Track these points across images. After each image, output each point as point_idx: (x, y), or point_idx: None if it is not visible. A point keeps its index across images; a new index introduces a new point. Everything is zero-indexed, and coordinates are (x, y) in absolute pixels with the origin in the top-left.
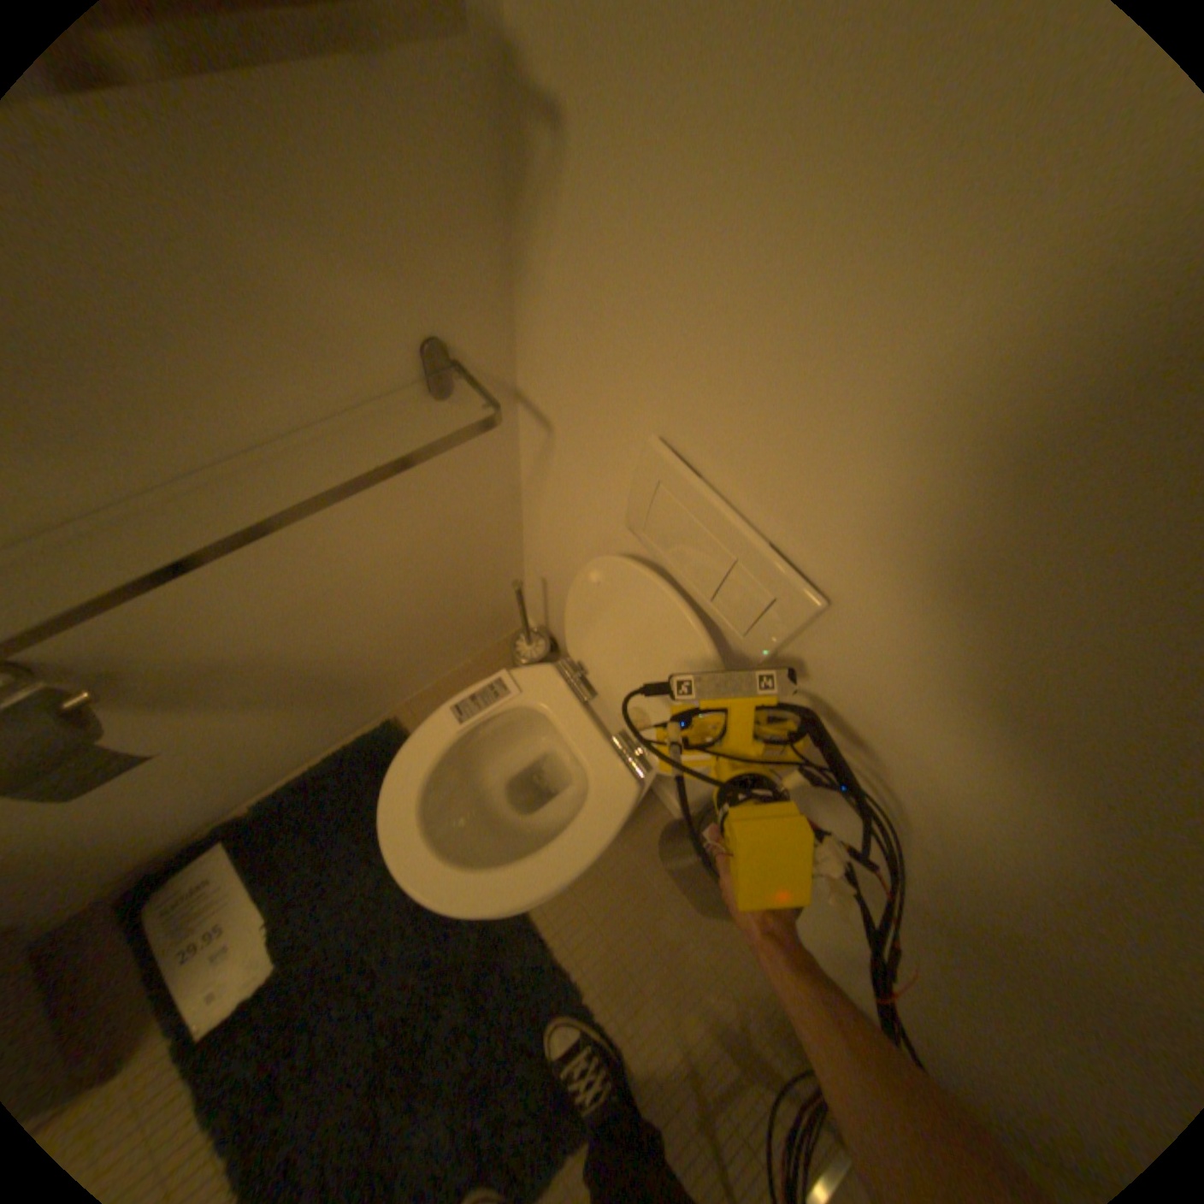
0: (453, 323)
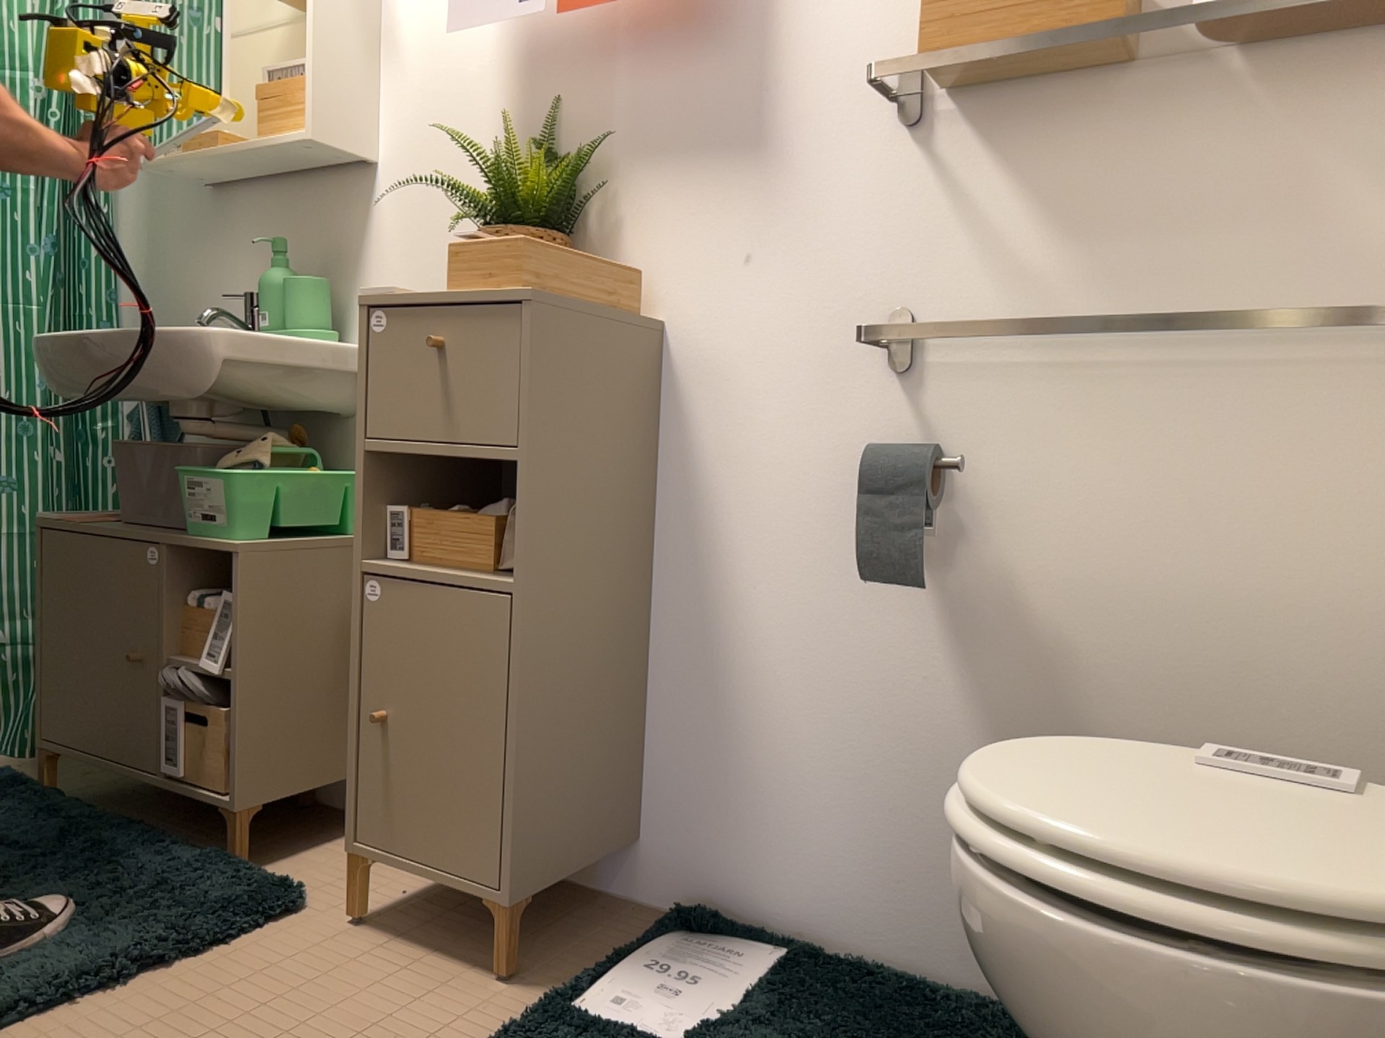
0: None
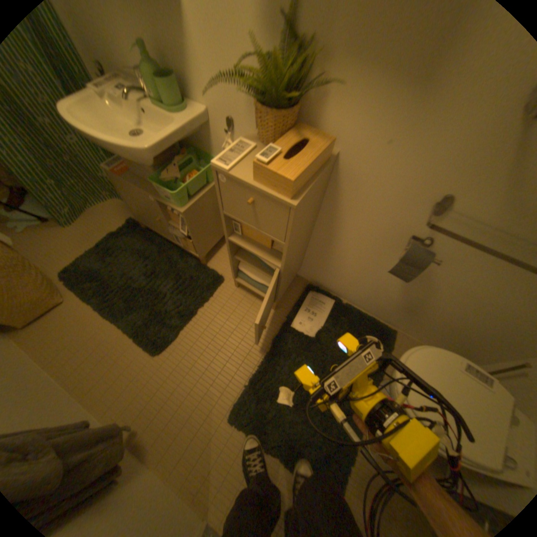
0: None
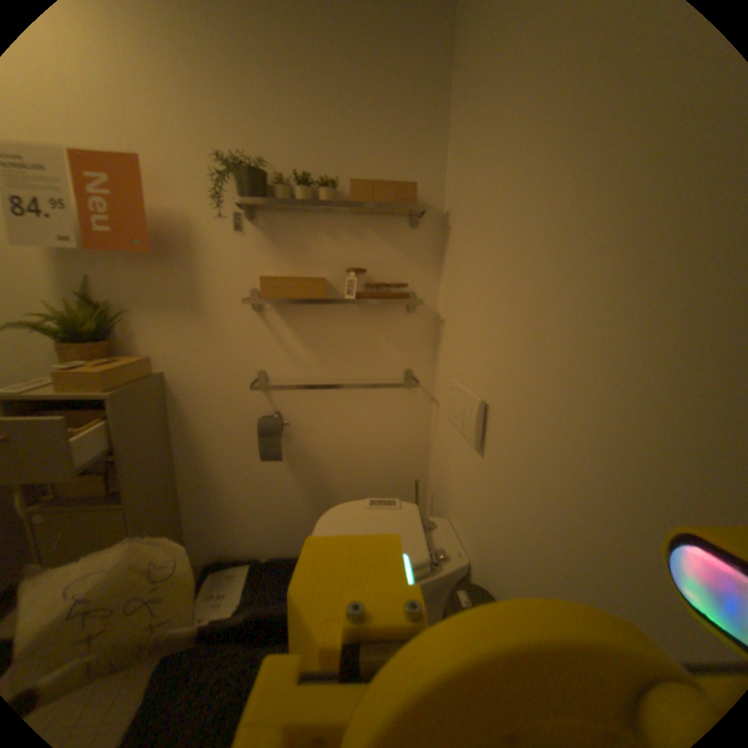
0: (417, 367)
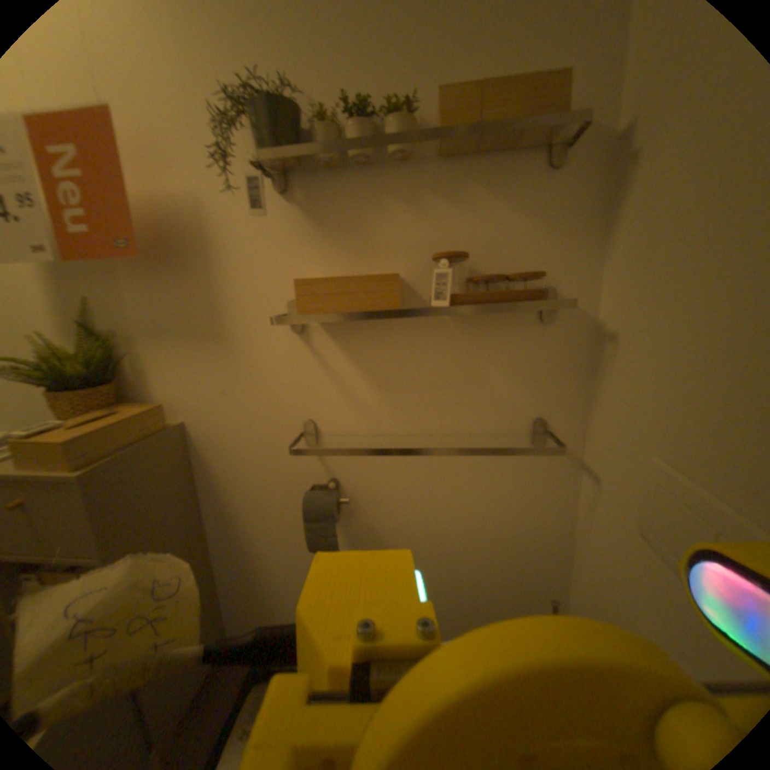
0: (557, 415)
